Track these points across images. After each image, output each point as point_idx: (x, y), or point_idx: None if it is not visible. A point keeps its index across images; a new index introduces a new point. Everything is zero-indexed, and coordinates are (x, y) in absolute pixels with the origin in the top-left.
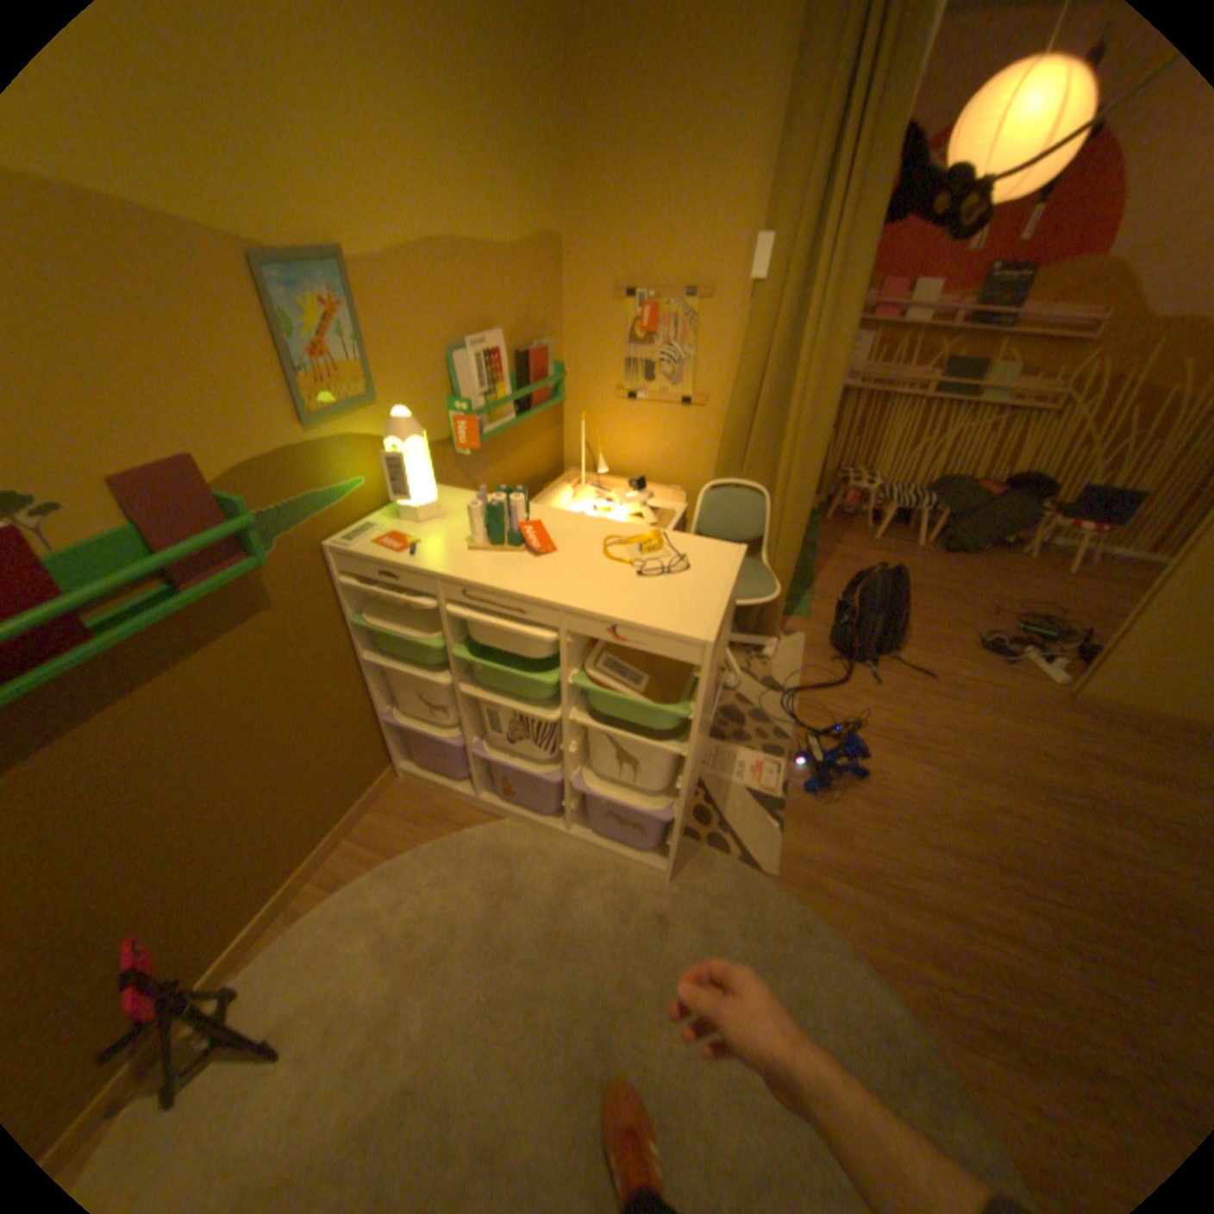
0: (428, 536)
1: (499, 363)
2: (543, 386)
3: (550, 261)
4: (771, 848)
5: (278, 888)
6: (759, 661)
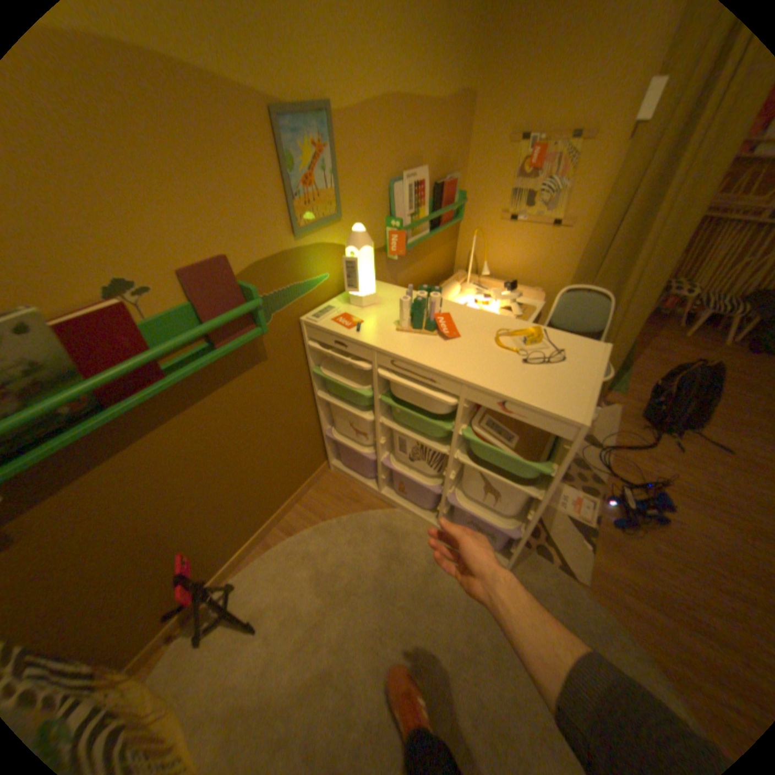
0: (368, 318)
1: (423, 191)
2: (451, 209)
3: (467, 111)
4: (585, 565)
5: (259, 528)
6: None
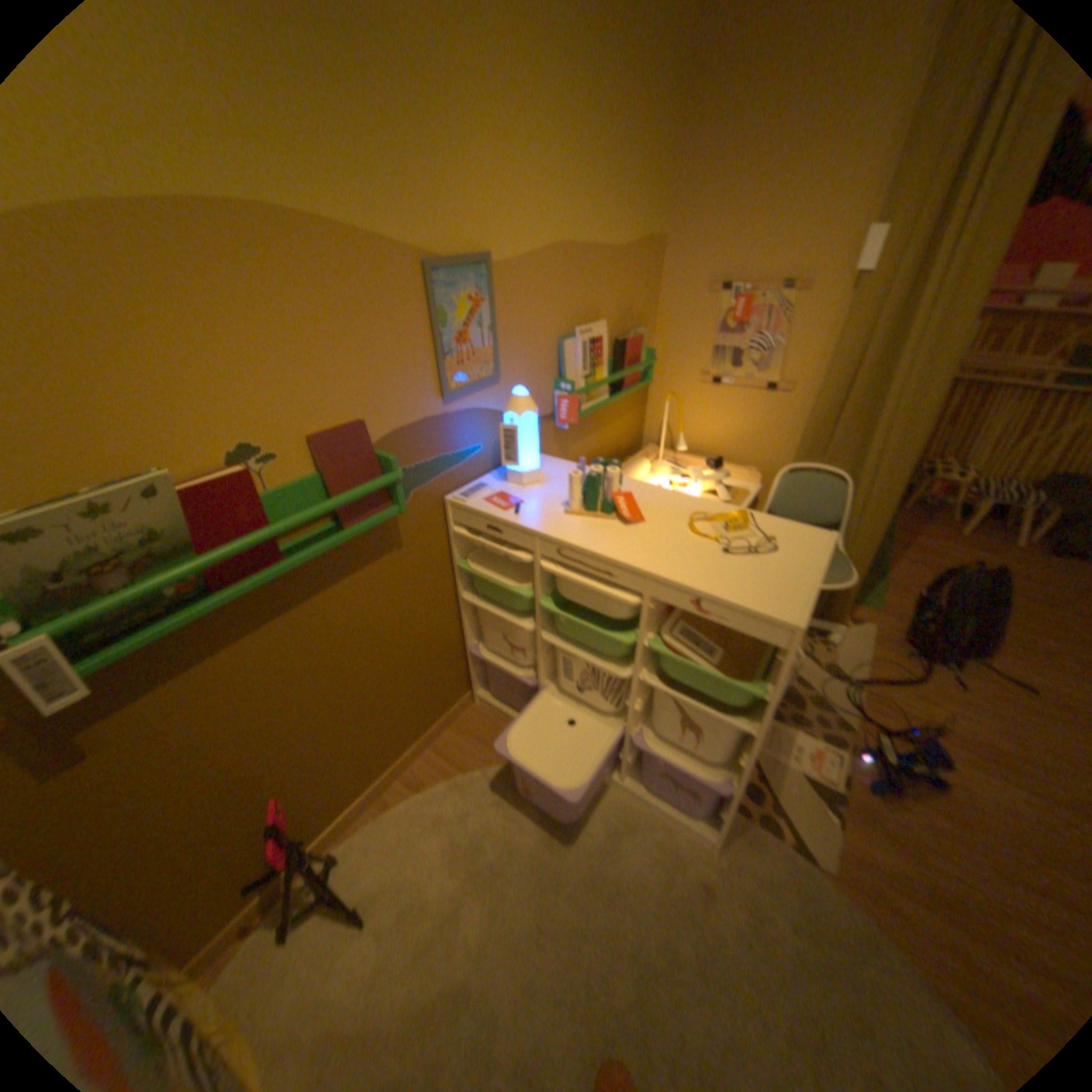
0: (530, 498)
1: (601, 349)
2: (636, 370)
3: (655, 259)
4: (831, 846)
5: (375, 782)
6: (825, 647)
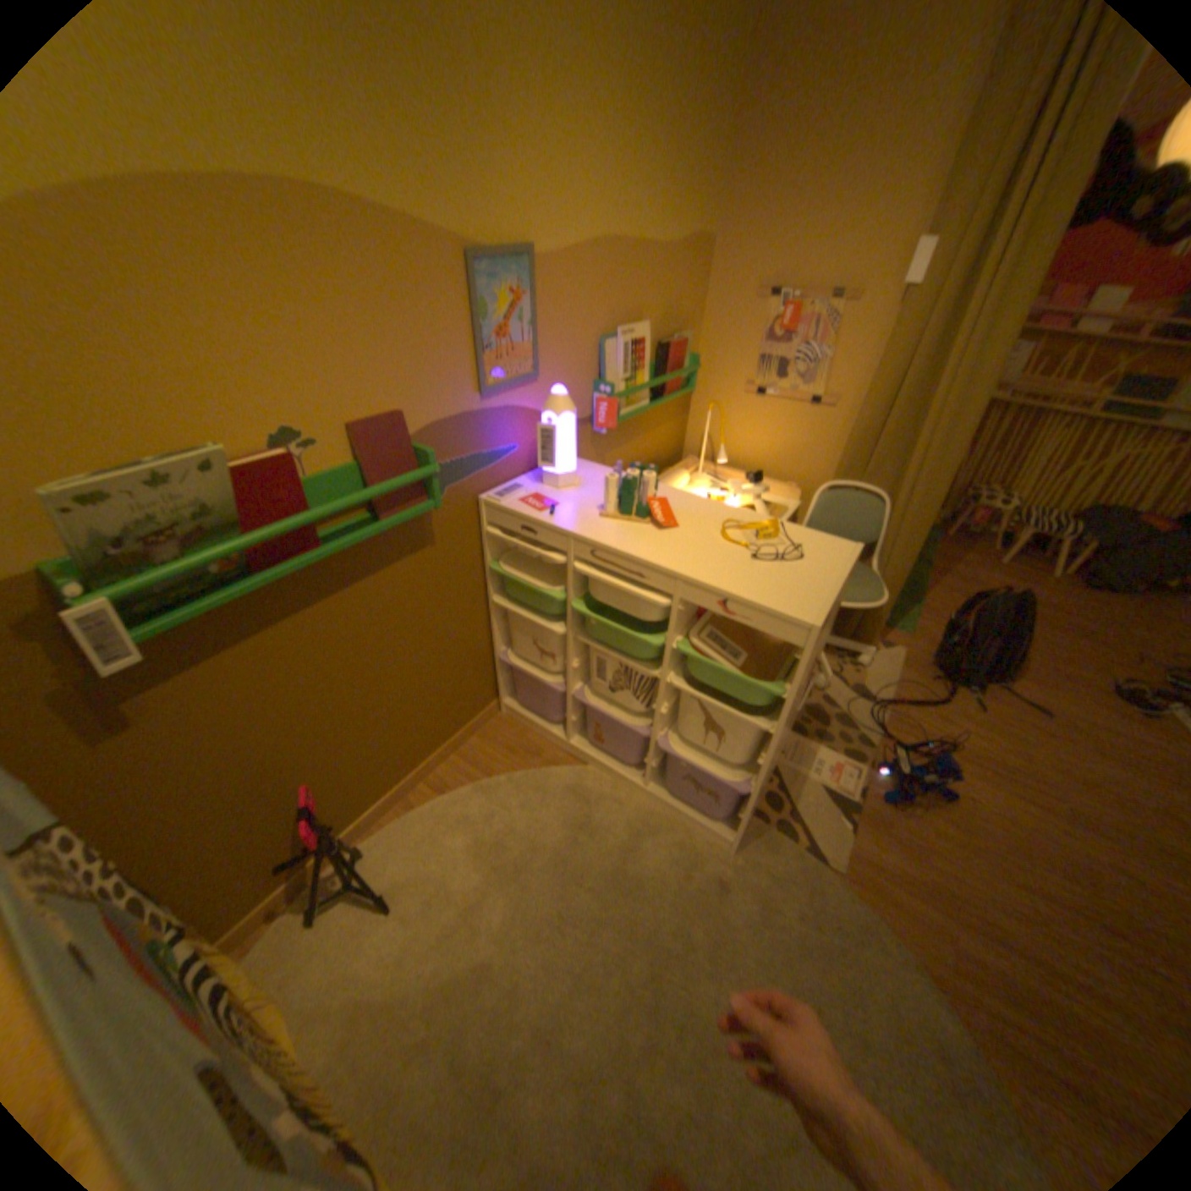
0: (565, 501)
1: (643, 352)
2: (678, 376)
3: (702, 258)
4: (841, 848)
5: (400, 781)
6: (853, 668)
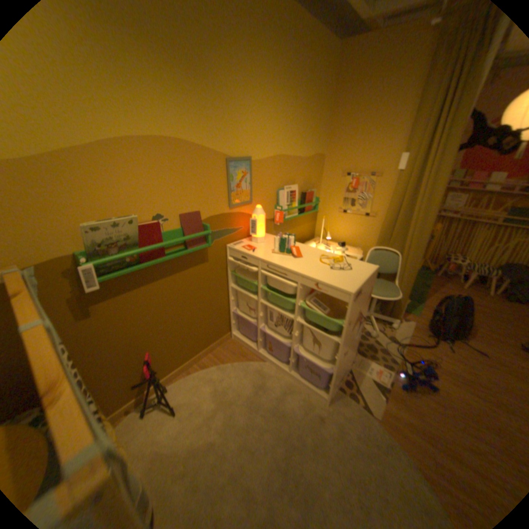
0: (259, 247)
1: (294, 195)
2: (310, 204)
3: (319, 162)
4: (380, 408)
5: (186, 361)
6: (390, 329)
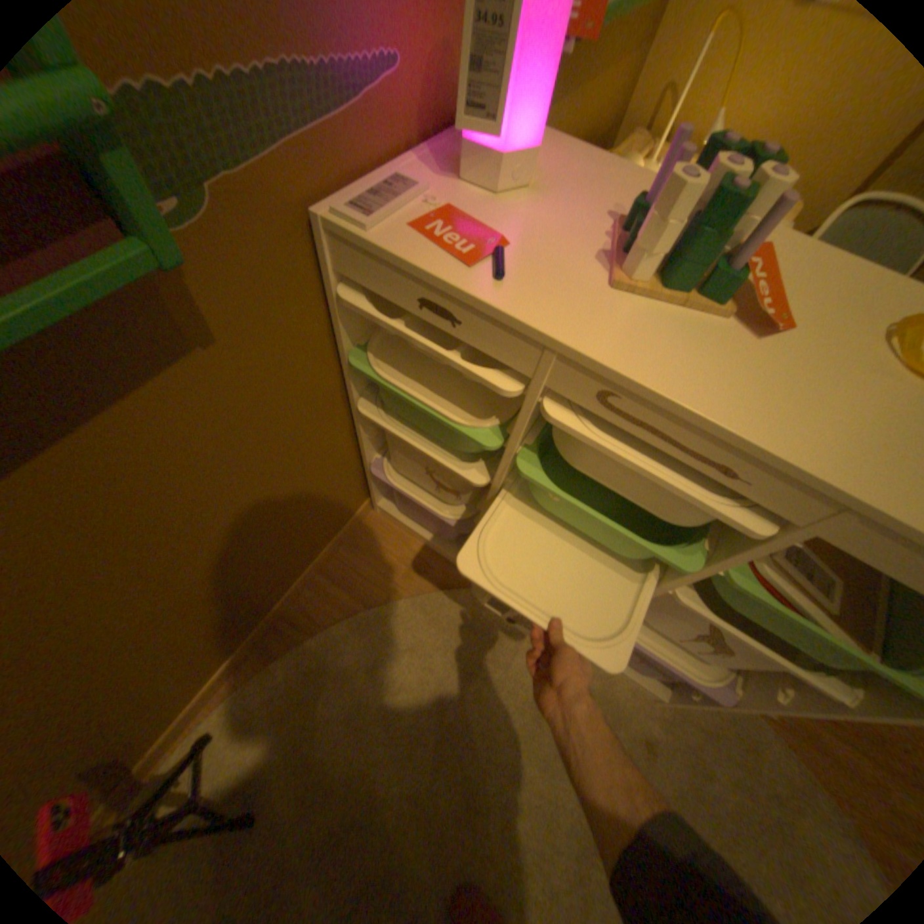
0: (518, 228)
1: None
2: None
3: None
4: None
5: (251, 631)
6: None
